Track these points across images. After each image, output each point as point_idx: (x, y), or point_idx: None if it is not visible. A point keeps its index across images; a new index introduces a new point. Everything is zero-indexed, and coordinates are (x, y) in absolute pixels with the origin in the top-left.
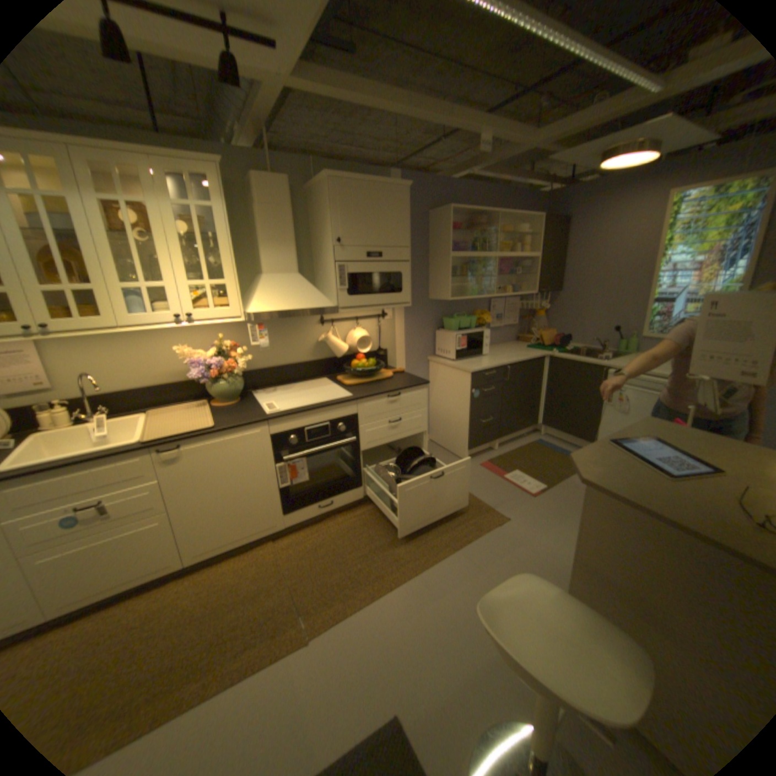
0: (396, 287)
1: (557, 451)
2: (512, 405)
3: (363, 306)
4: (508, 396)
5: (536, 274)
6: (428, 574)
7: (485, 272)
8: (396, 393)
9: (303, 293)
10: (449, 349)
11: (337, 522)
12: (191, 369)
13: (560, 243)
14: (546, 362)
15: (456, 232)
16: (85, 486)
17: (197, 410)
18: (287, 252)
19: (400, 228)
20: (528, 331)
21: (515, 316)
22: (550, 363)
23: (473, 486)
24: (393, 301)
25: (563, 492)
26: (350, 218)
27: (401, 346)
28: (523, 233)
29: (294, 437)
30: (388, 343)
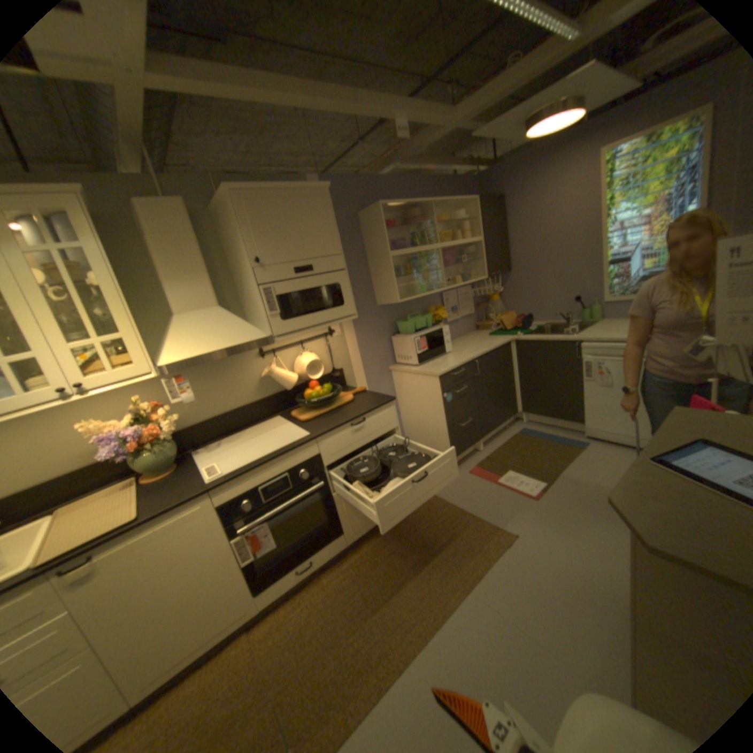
0: (337, 300)
1: (545, 438)
2: (488, 399)
3: (303, 329)
4: (482, 392)
5: (482, 259)
6: (440, 638)
7: (430, 266)
8: (360, 419)
9: (227, 328)
10: (409, 355)
11: (321, 585)
12: (101, 447)
13: (499, 223)
14: (512, 347)
15: (391, 231)
16: None
17: (121, 495)
18: (200, 285)
19: (327, 236)
20: (486, 318)
21: (470, 306)
22: (517, 347)
23: (467, 501)
24: (336, 316)
25: (565, 488)
26: (266, 233)
27: (358, 362)
28: (460, 220)
29: (247, 502)
30: (343, 361)
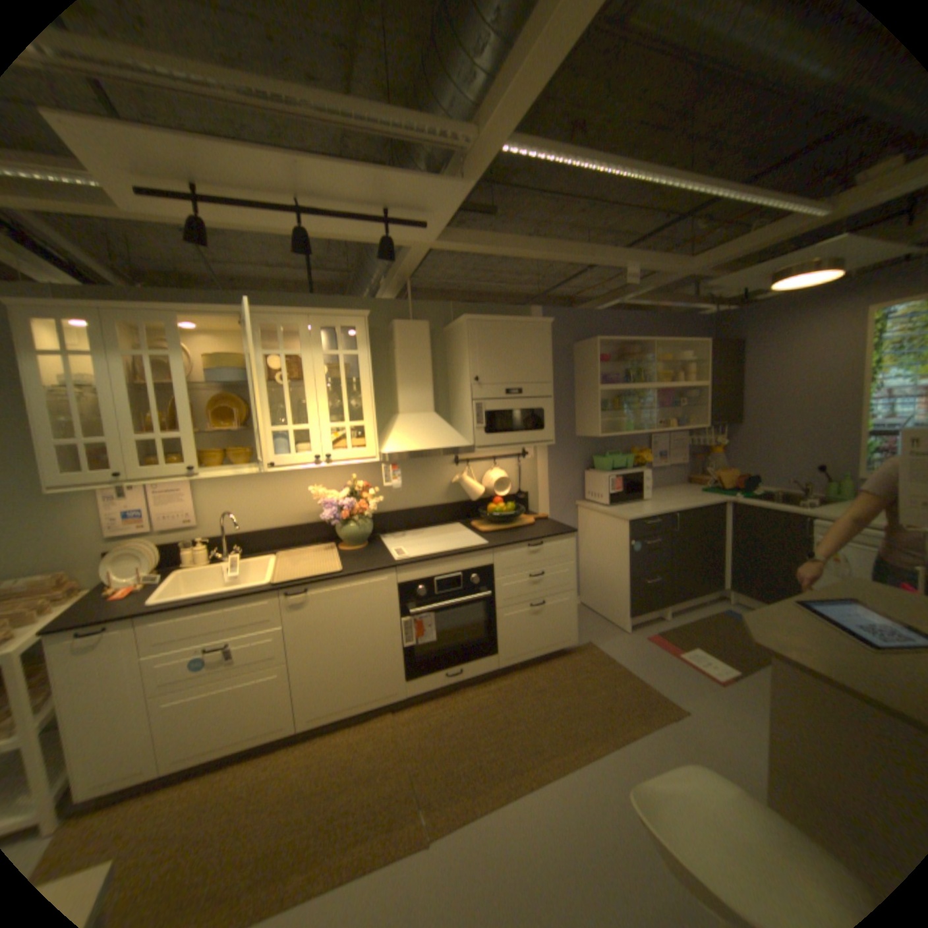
0: (538, 424)
1: None
2: (687, 562)
3: (501, 445)
4: (680, 552)
5: (706, 405)
6: (579, 776)
7: (642, 405)
8: (538, 543)
9: (438, 432)
10: (602, 493)
11: (467, 697)
12: (323, 510)
13: (734, 369)
14: (728, 510)
15: (606, 364)
16: (217, 626)
17: (326, 553)
18: (424, 393)
19: (541, 364)
20: (702, 472)
21: (684, 454)
22: (735, 511)
23: (638, 666)
24: (534, 439)
25: (766, 684)
26: (489, 357)
27: (545, 489)
28: (686, 361)
29: (423, 588)
30: (529, 485)
